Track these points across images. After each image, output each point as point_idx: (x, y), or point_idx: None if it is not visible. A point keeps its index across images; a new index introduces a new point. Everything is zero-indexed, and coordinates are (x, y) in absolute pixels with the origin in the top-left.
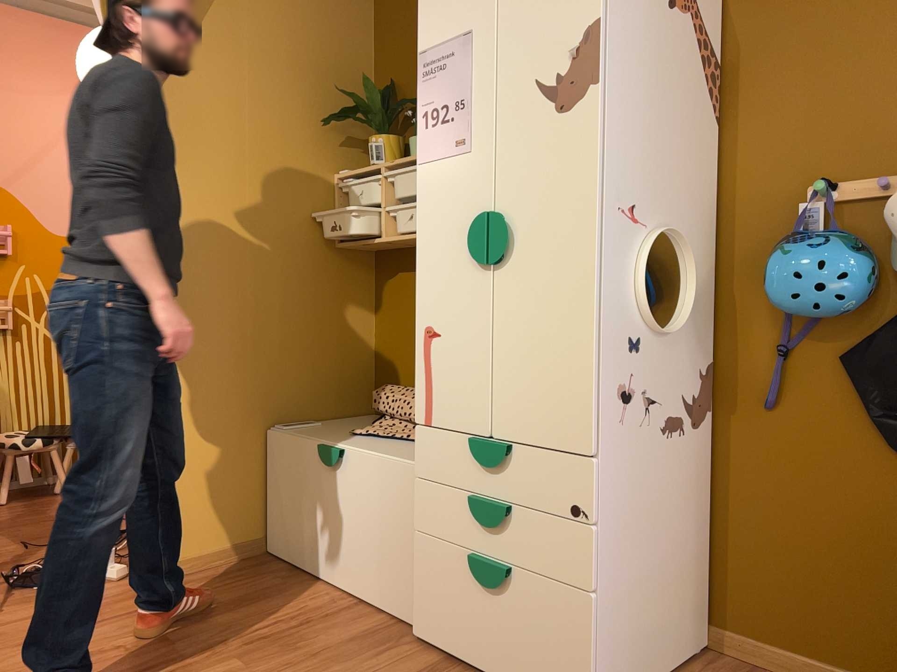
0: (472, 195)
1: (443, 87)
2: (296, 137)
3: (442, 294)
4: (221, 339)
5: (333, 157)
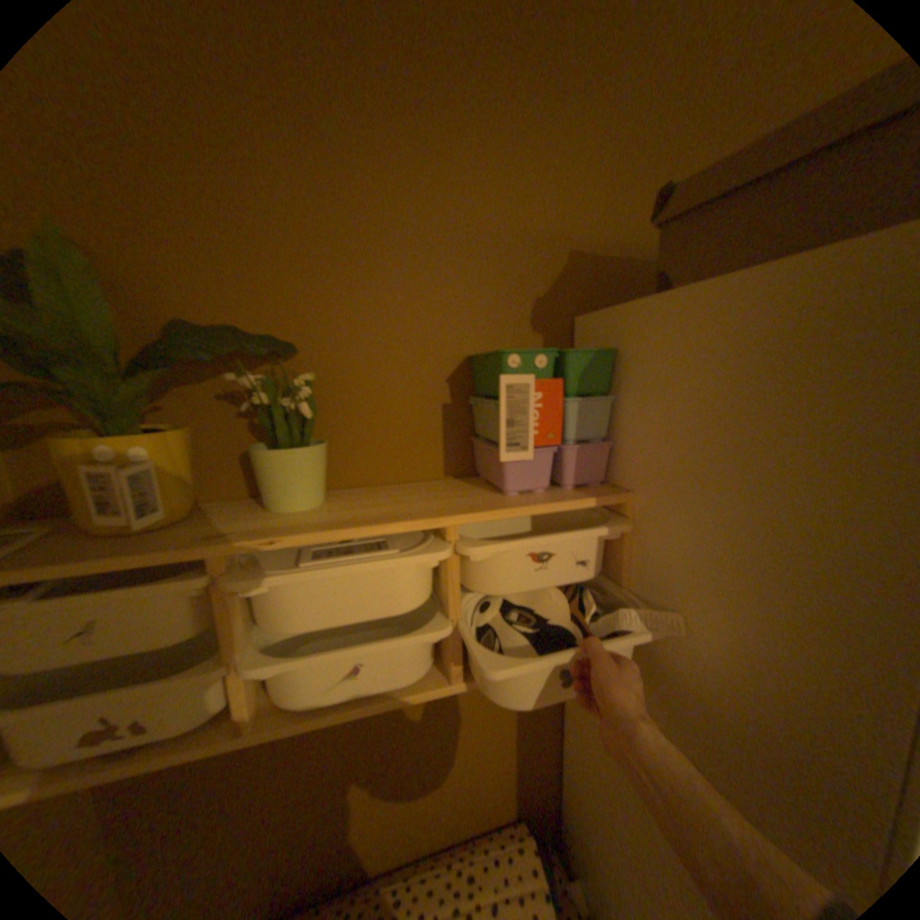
0: None
1: None
2: None
3: None
4: None
5: None
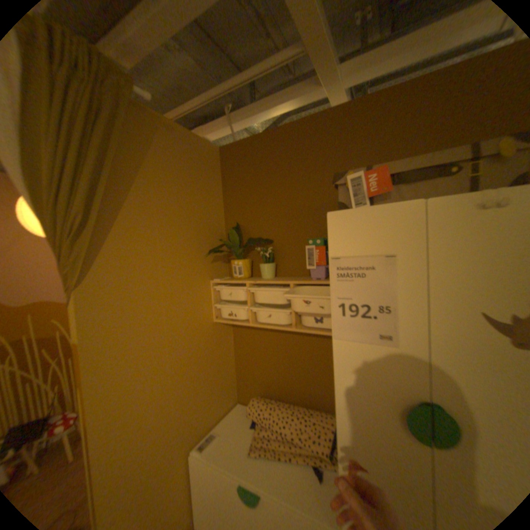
0: (402, 381)
1: (362, 289)
2: (189, 265)
3: (368, 441)
4: (155, 417)
5: (209, 270)
